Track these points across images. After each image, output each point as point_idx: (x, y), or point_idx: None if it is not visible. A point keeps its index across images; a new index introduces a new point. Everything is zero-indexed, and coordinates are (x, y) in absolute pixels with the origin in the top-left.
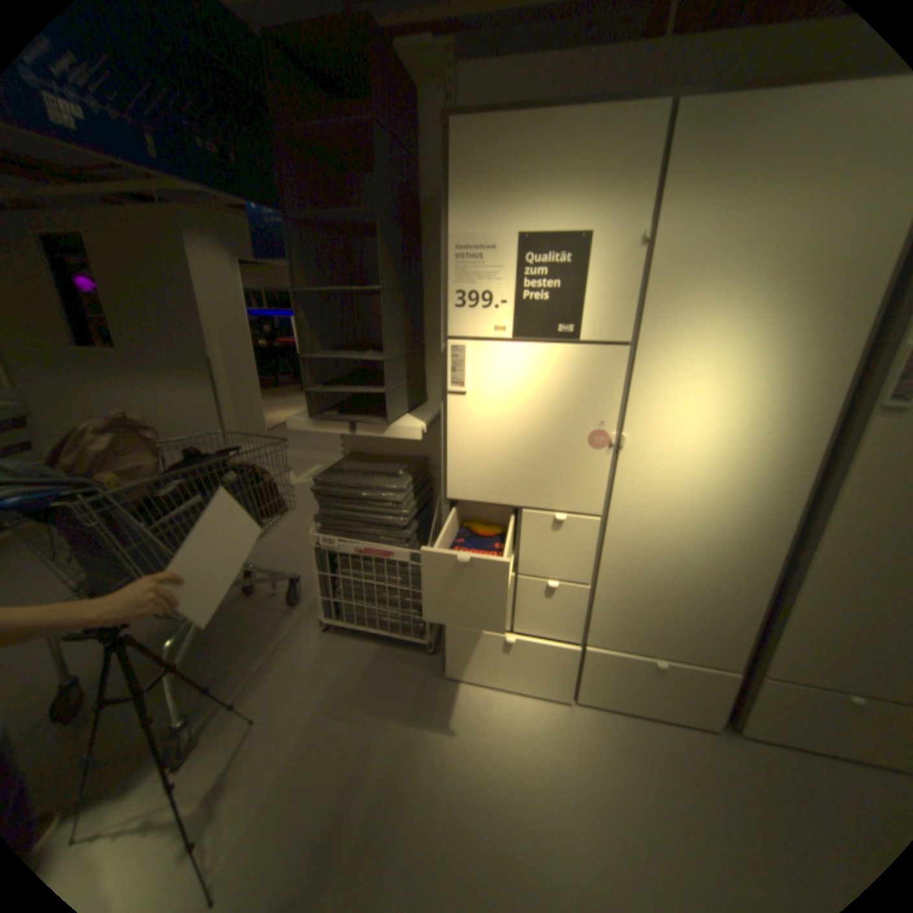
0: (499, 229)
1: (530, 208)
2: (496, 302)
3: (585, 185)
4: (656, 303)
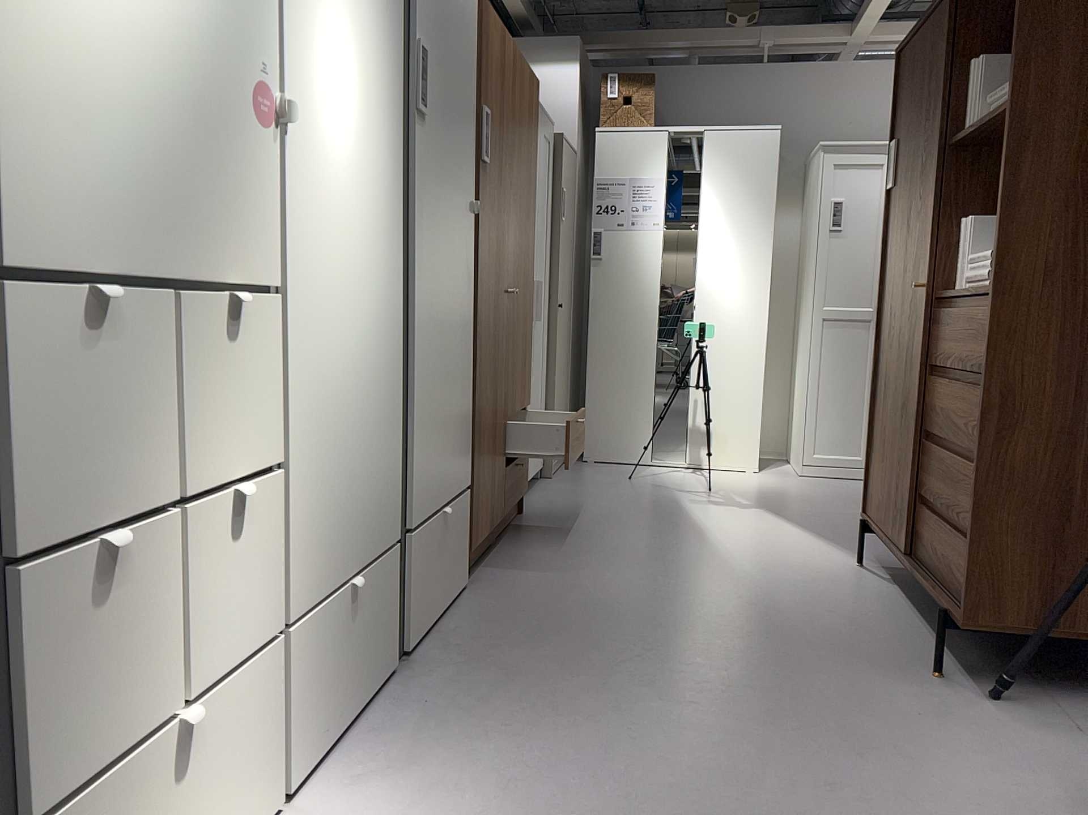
0: None
1: None
2: None
3: None
4: None
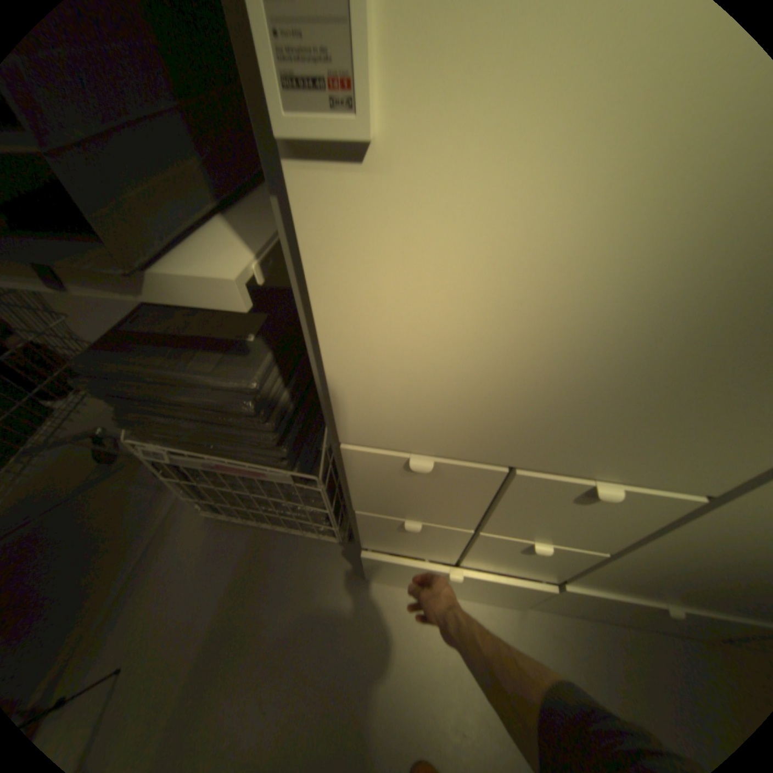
0: None
1: None
2: None
3: None
4: None
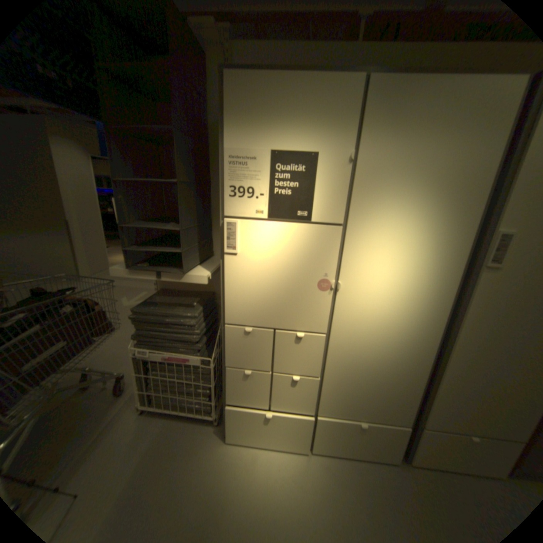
0: (258, 146)
1: (278, 134)
2: (256, 194)
3: (313, 122)
4: (358, 200)
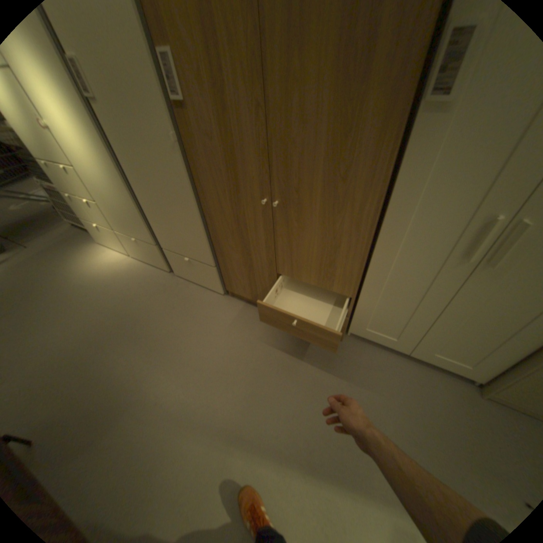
0: None
1: None
2: None
3: None
4: None
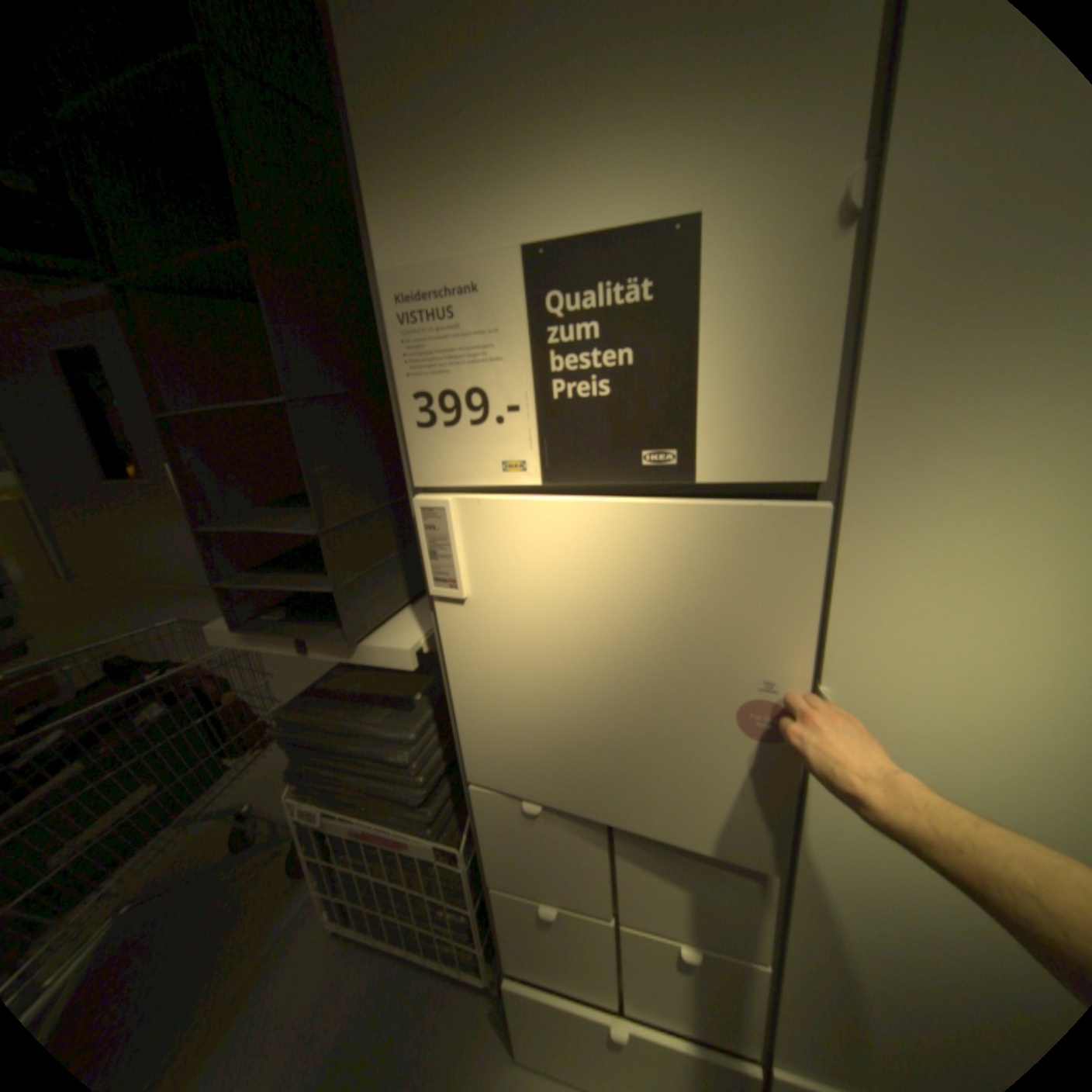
0: (476, 243)
1: (537, 180)
2: (495, 409)
3: (667, 90)
4: (890, 379)
